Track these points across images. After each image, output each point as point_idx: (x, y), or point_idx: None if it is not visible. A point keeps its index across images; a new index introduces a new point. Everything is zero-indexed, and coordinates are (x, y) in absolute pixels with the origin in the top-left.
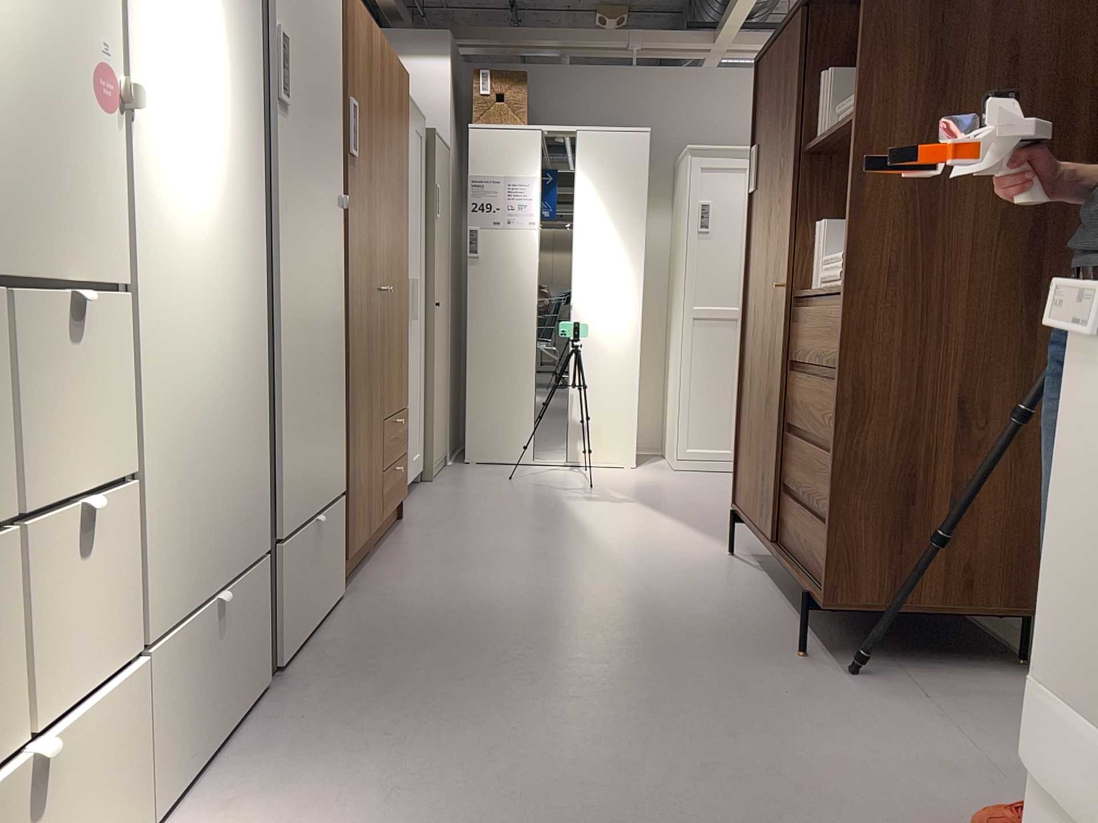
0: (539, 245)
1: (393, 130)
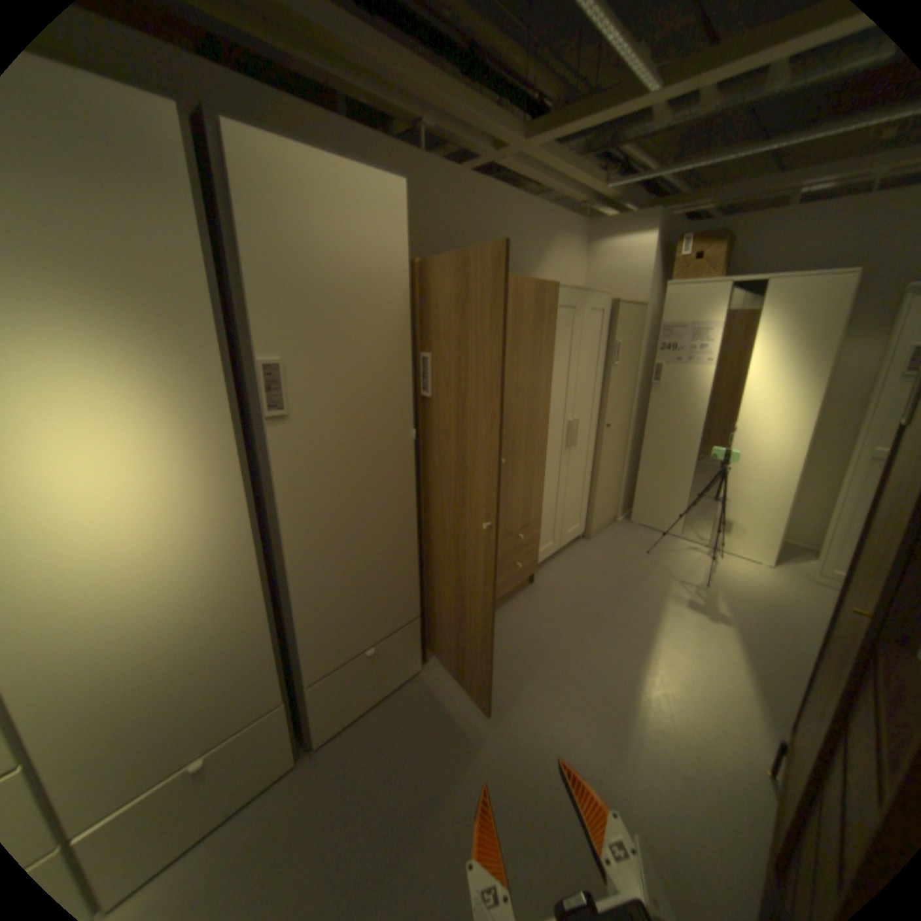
0: (715, 378)
1: (523, 339)
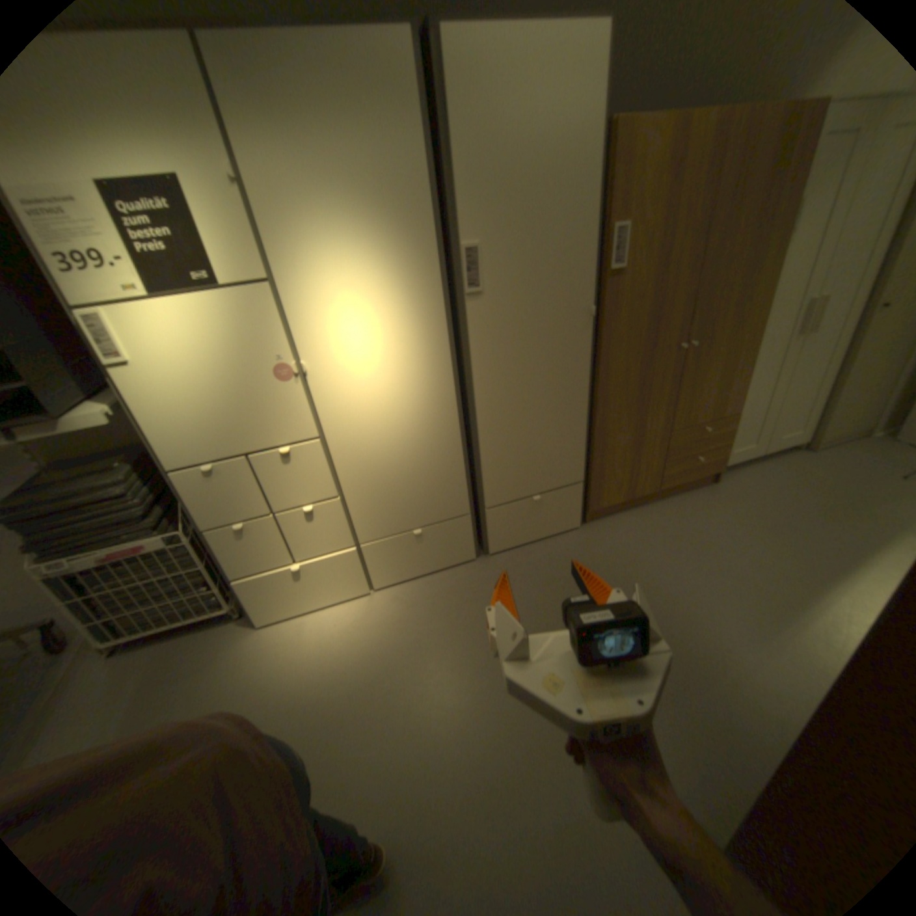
0: None
1: (748, 192)
